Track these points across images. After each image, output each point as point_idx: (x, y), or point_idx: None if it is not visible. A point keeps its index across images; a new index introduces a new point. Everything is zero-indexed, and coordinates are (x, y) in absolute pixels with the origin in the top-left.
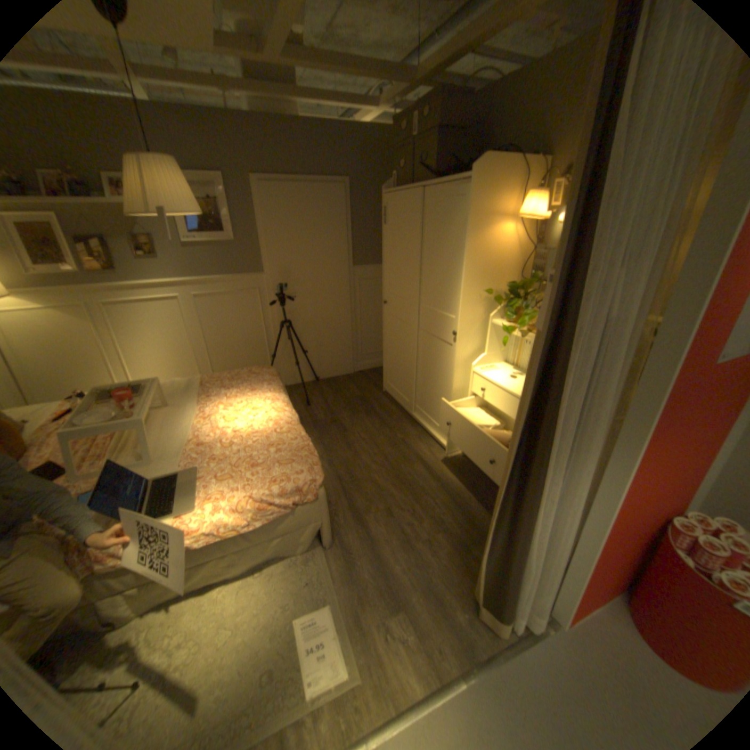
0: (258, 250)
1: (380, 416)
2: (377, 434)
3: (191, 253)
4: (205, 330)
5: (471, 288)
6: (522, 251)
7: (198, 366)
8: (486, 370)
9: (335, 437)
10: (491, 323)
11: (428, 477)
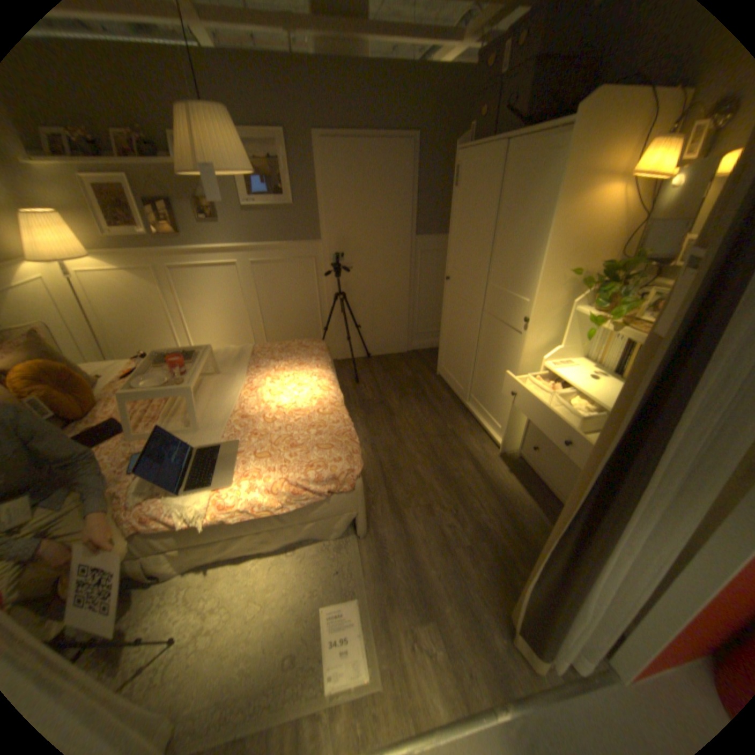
0: (316, 215)
1: (430, 402)
2: (425, 421)
3: (249, 218)
4: (260, 298)
5: (554, 267)
6: (629, 221)
7: (253, 334)
8: (561, 366)
9: (381, 419)
10: (574, 310)
11: (477, 477)
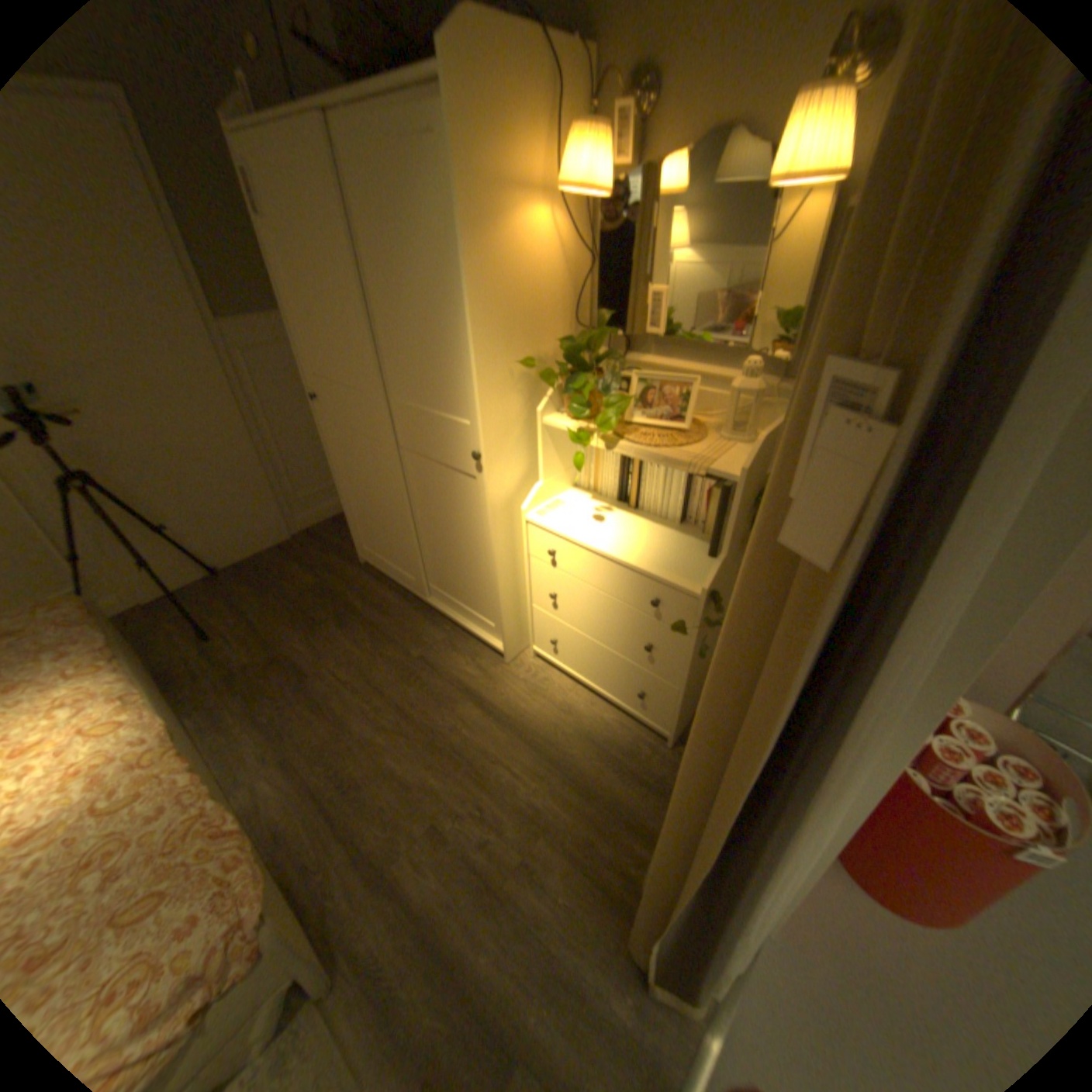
0: None
1: (368, 621)
2: (371, 662)
3: None
4: None
5: (491, 361)
6: (570, 270)
7: None
8: (549, 515)
9: (284, 698)
10: (539, 423)
11: (489, 724)
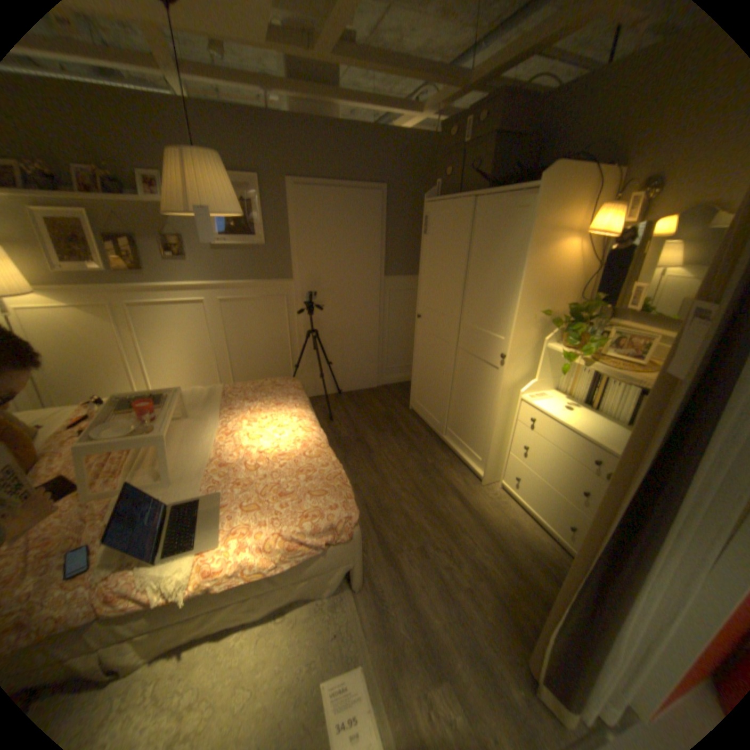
0: (288, 256)
1: (407, 437)
2: (405, 457)
3: (219, 256)
4: (228, 336)
5: (526, 309)
6: (584, 270)
7: (218, 373)
8: (536, 398)
9: (360, 458)
10: (543, 347)
11: (464, 512)
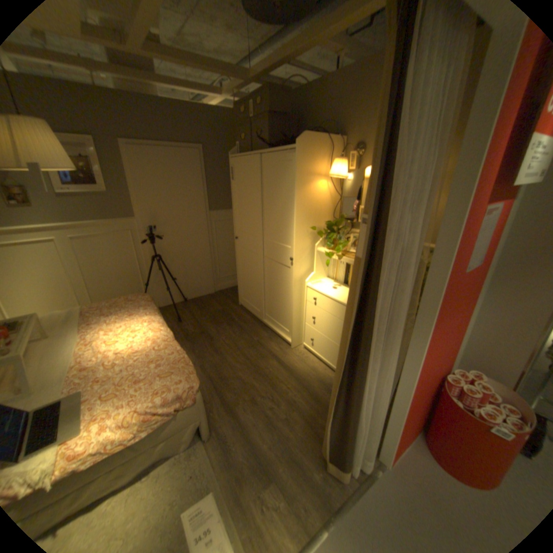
0: (129, 199)
1: (239, 324)
2: (238, 339)
3: (66, 202)
4: (82, 267)
5: (300, 226)
6: (332, 200)
7: (76, 298)
8: (315, 284)
9: (204, 345)
10: (316, 250)
11: (280, 368)
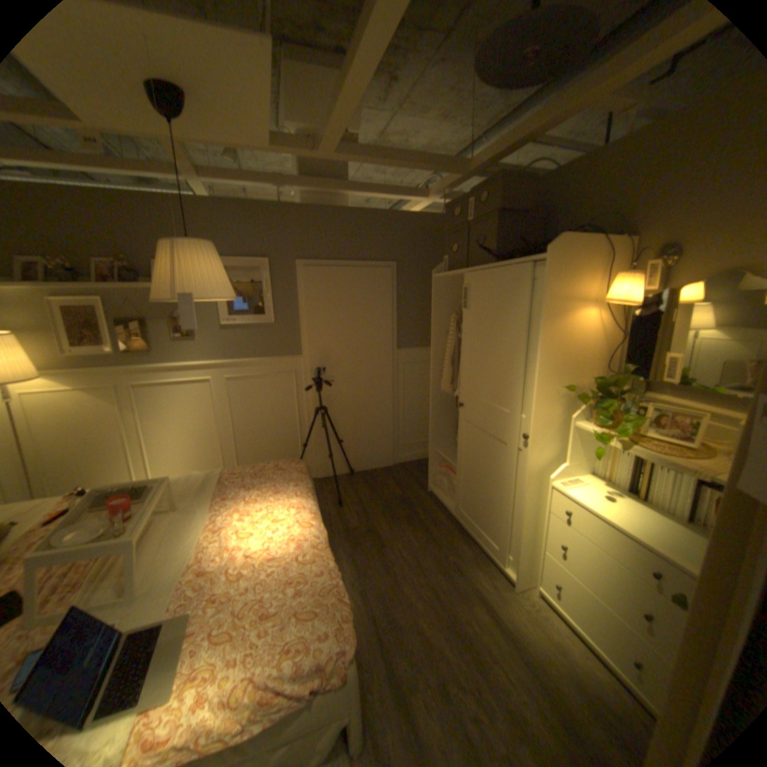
0: (298, 333)
1: (425, 527)
2: (422, 553)
3: (229, 336)
4: (234, 415)
5: (546, 384)
6: (607, 340)
7: (221, 454)
8: (570, 486)
9: (370, 554)
10: (572, 425)
11: (495, 632)
